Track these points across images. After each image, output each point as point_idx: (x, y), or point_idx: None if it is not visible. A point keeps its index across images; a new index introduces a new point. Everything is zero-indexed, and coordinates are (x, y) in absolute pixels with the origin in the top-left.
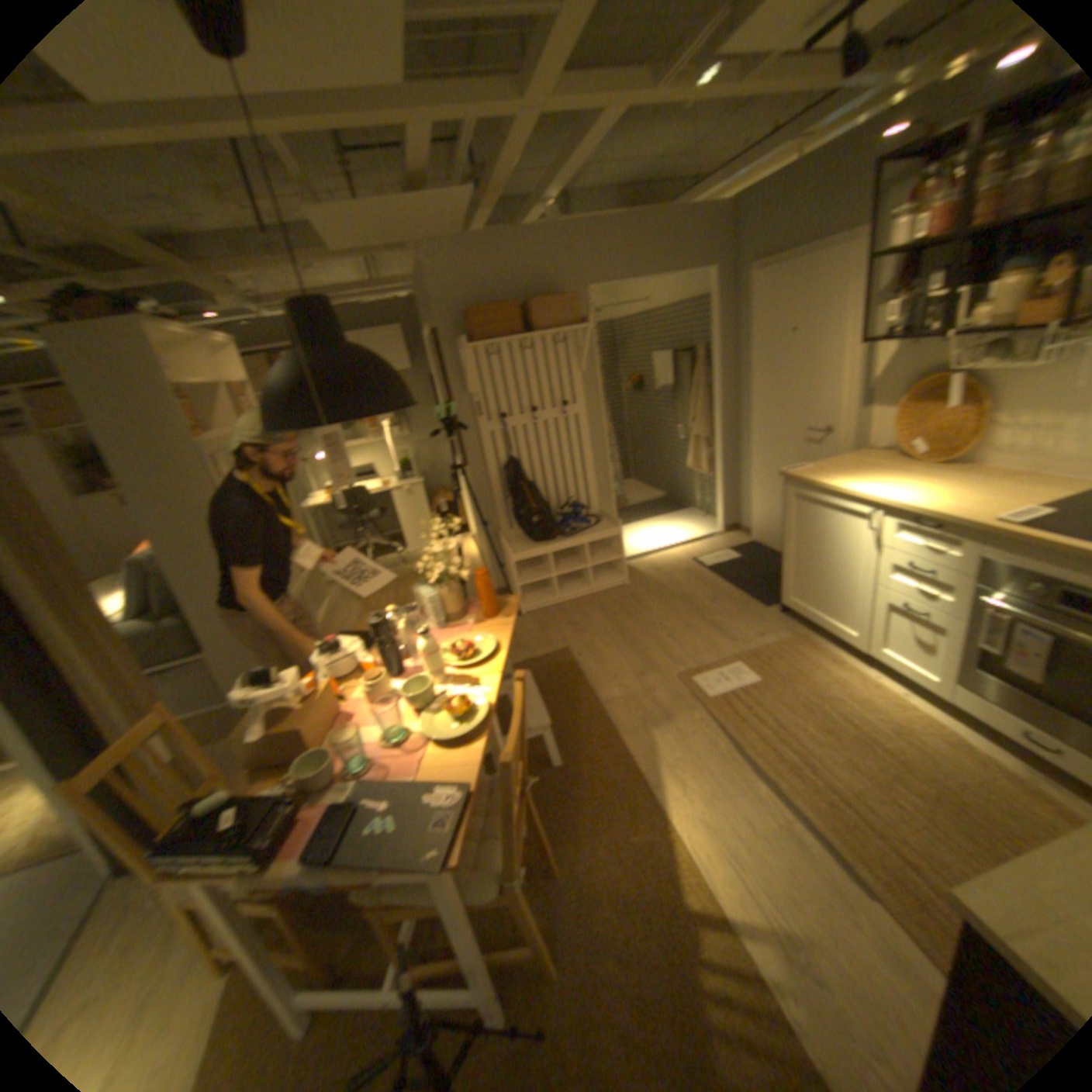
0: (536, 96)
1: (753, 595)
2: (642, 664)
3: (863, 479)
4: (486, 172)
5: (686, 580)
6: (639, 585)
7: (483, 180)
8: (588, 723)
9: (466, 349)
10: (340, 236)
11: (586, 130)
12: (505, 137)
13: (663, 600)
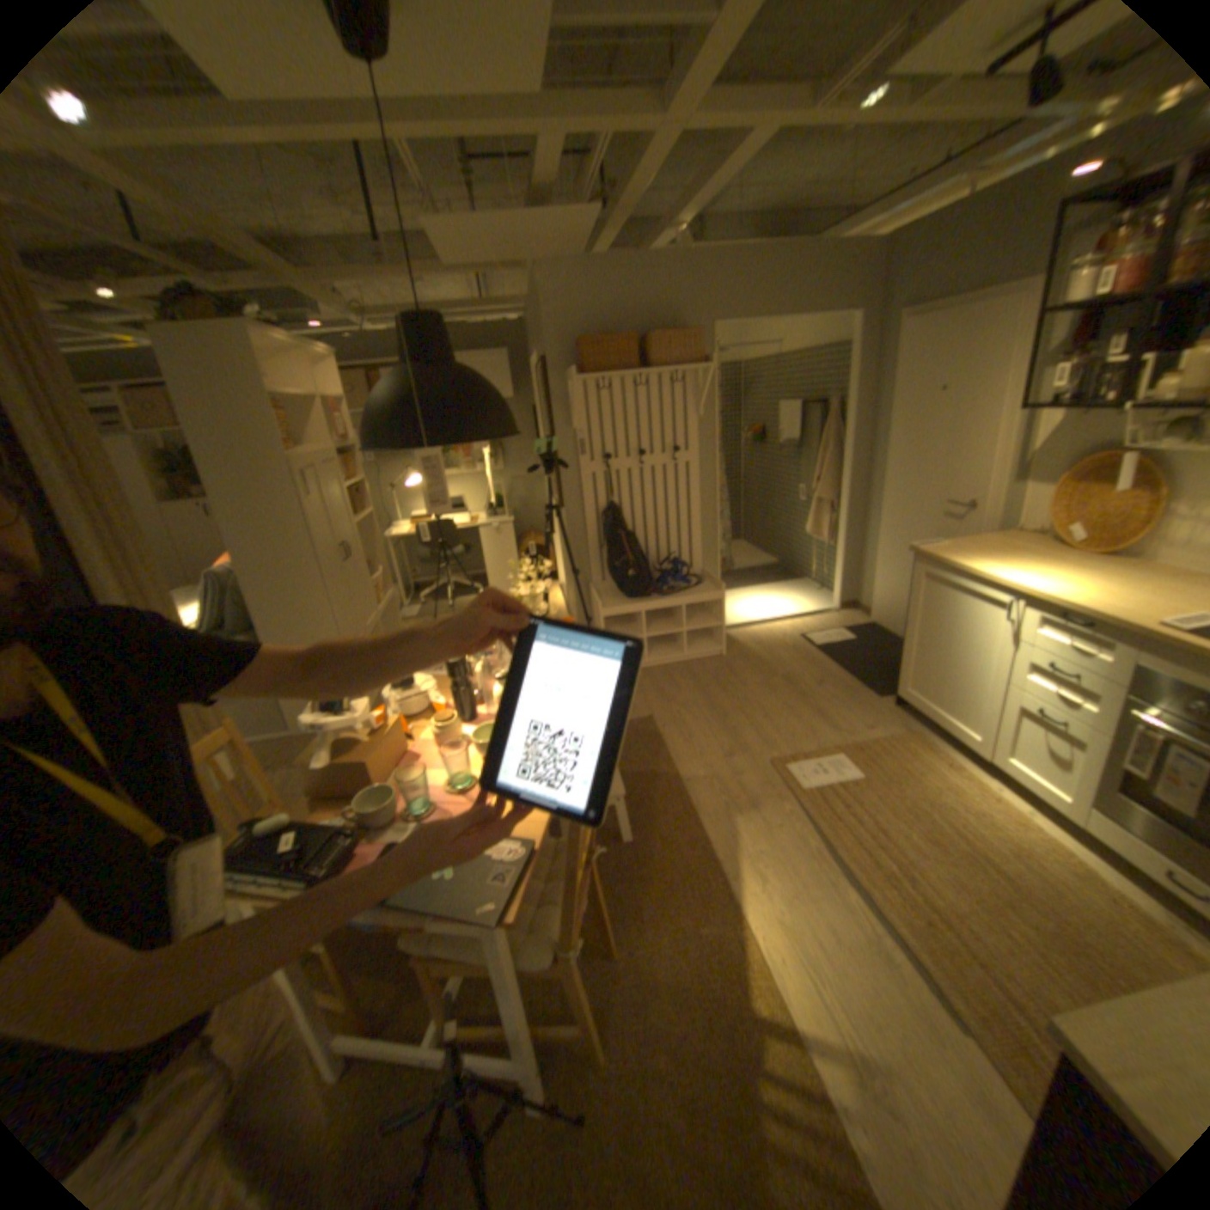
0: (678, 113)
1: (864, 682)
2: (730, 744)
3: (1005, 564)
4: (614, 191)
5: (789, 658)
6: (735, 658)
7: (609, 200)
8: (663, 801)
9: (573, 382)
10: (451, 251)
11: (728, 152)
12: (639, 155)
13: (760, 677)
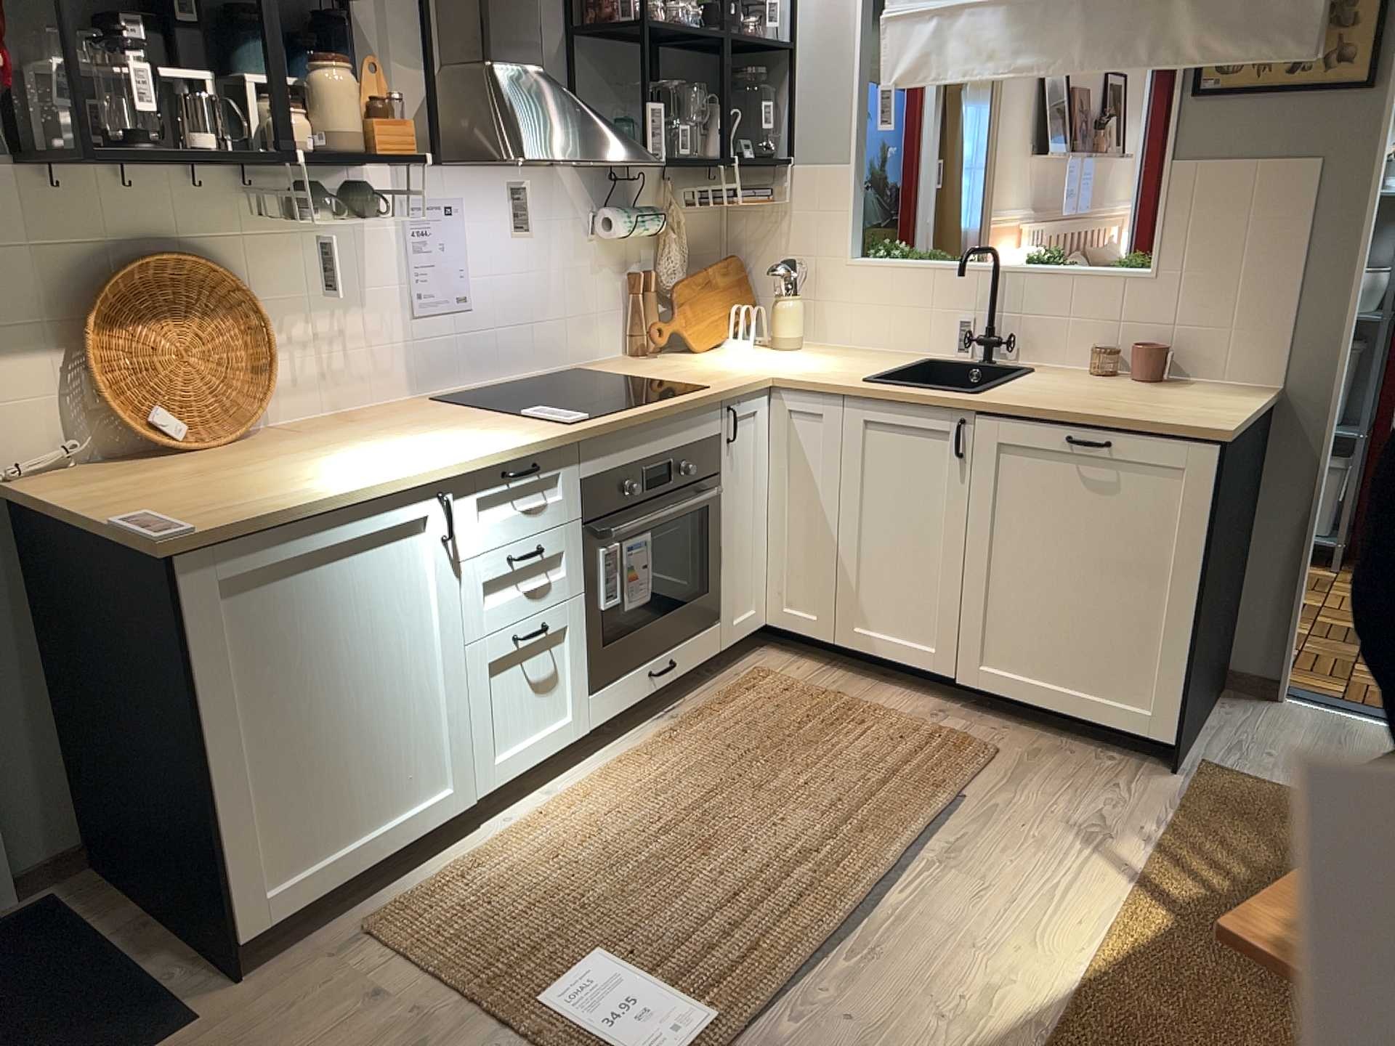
0: None
1: None
2: None
3: (317, 476)
4: None
5: None
6: None
7: None
8: None
9: None
10: None
11: None
12: None
13: None
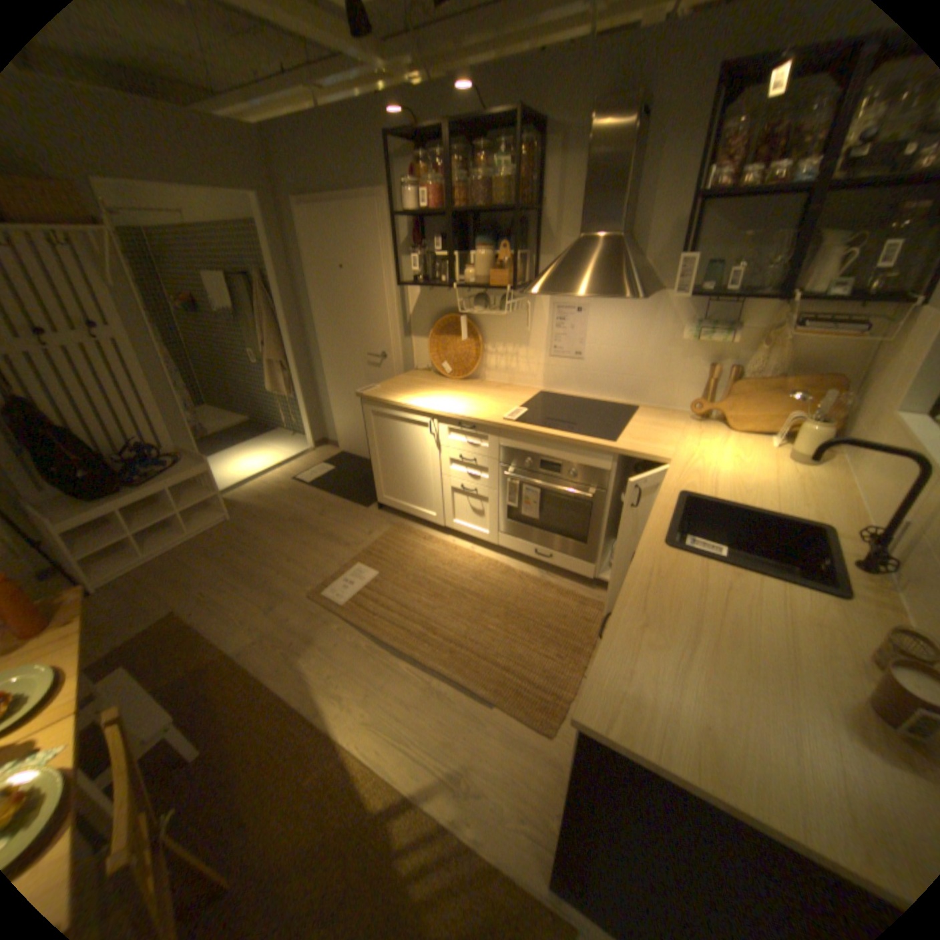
0: None
1: (352, 500)
2: (265, 599)
3: (418, 396)
4: None
5: (290, 501)
6: (241, 518)
7: None
8: (219, 689)
9: None
10: None
11: None
12: None
13: (271, 526)
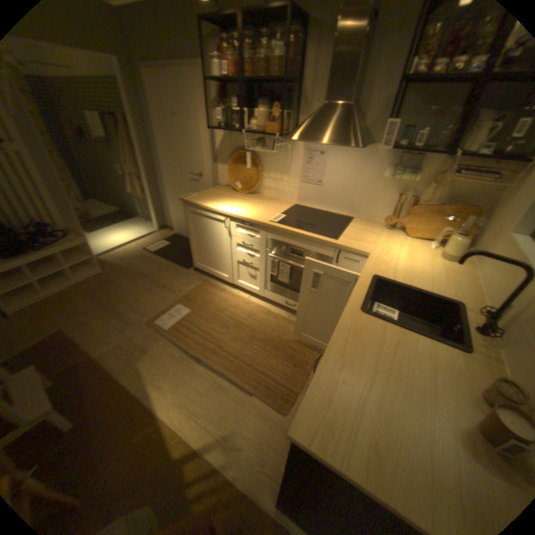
0: None
1: (178, 265)
2: (118, 325)
3: (218, 203)
4: None
5: (139, 263)
6: (107, 273)
7: None
8: (84, 381)
9: None
10: None
11: None
12: None
13: (126, 279)
